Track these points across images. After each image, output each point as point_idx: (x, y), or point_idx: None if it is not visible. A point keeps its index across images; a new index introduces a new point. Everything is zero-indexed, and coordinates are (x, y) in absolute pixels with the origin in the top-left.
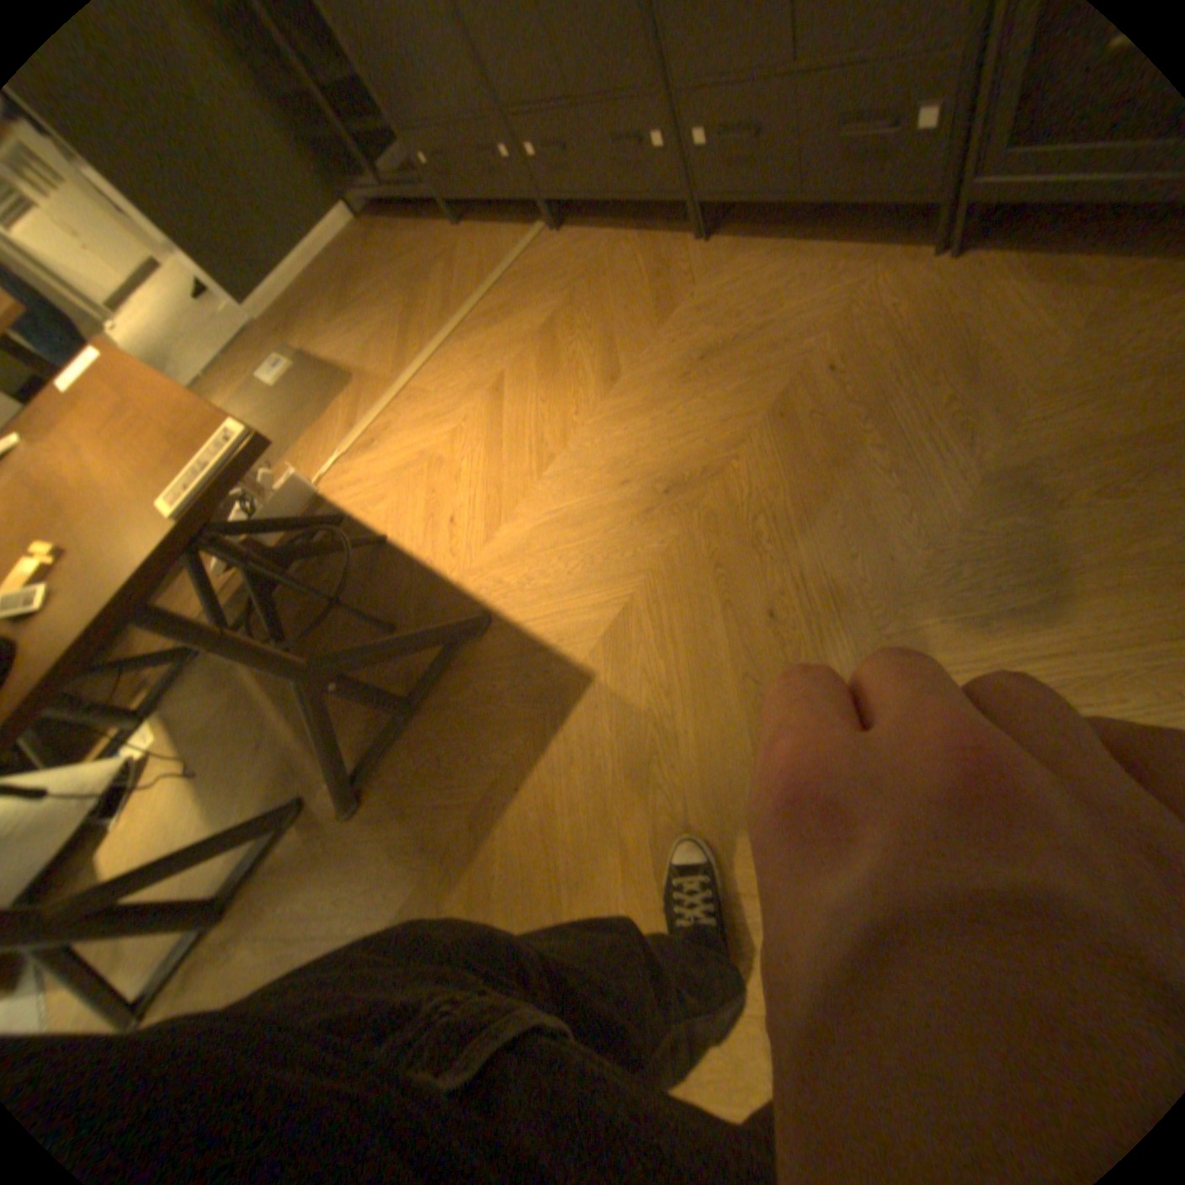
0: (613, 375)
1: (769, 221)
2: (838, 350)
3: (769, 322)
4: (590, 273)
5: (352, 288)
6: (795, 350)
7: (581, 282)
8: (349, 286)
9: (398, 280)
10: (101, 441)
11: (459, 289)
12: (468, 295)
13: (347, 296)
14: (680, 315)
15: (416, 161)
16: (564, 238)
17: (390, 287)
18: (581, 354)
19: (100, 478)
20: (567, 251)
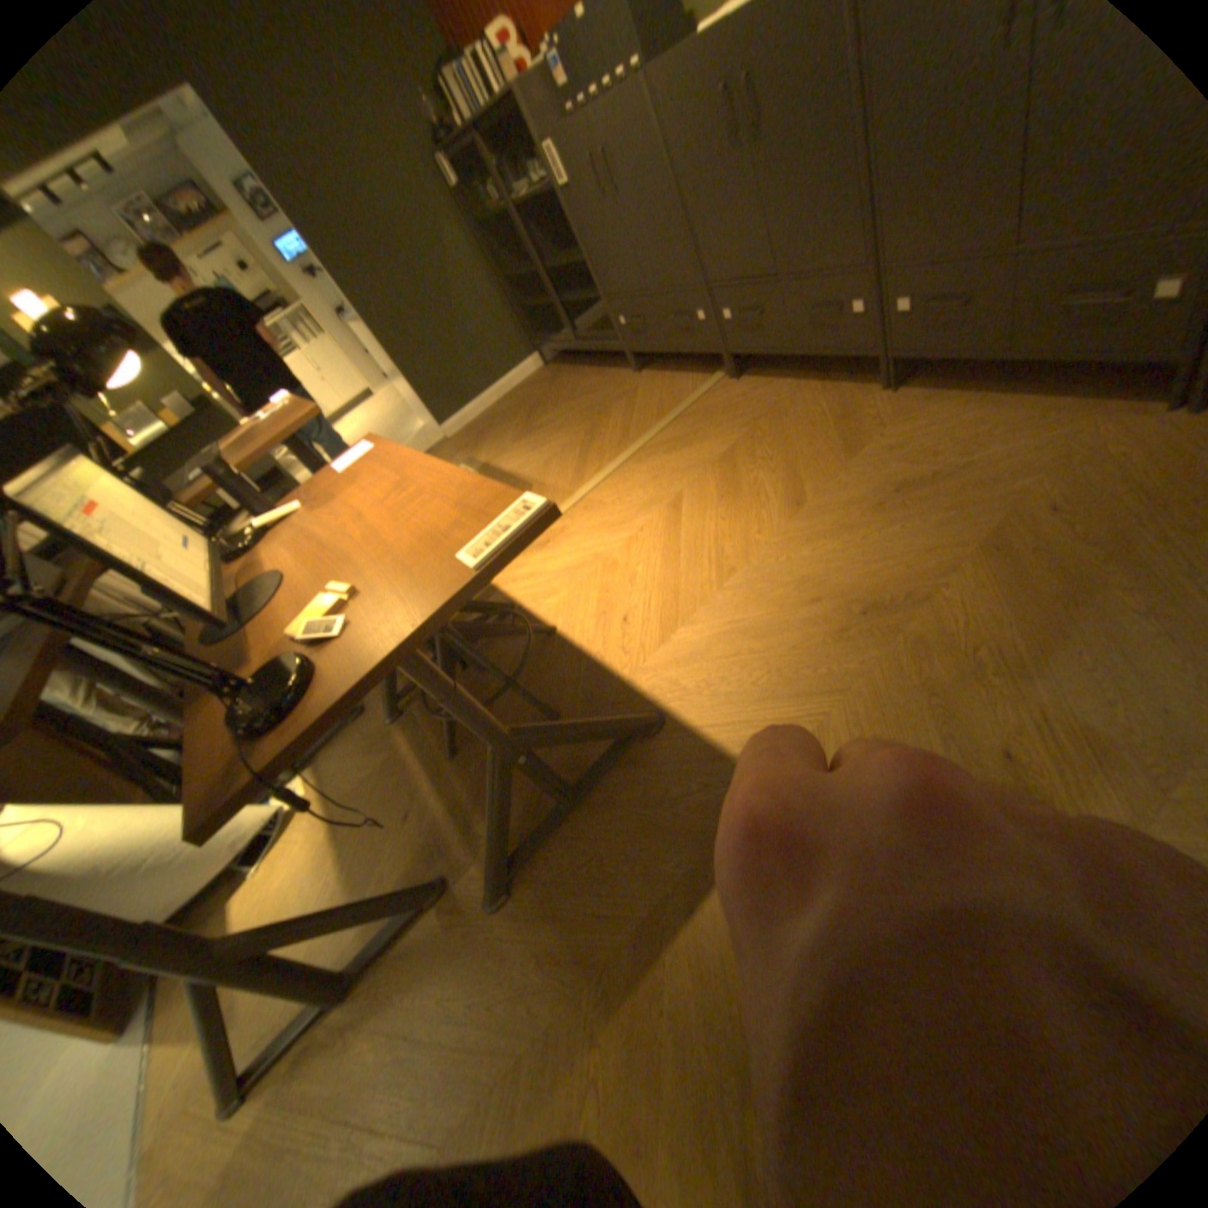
0: (798, 500)
1: (964, 377)
2: (1059, 492)
3: (973, 463)
4: (772, 414)
5: (538, 417)
6: (1007, 489)
7: (762, 420)
8: (536, 415)
9: (581, 413)
10: (384, 507)
11: (640, 422)
12: (648, 426)
13: (534, 423)
14: (870, 452)
15: (610, 323)
16: (744, 385)
17: (574, 417)
18: (763, 481)
19: (387, 534)
20: (748, 395)
